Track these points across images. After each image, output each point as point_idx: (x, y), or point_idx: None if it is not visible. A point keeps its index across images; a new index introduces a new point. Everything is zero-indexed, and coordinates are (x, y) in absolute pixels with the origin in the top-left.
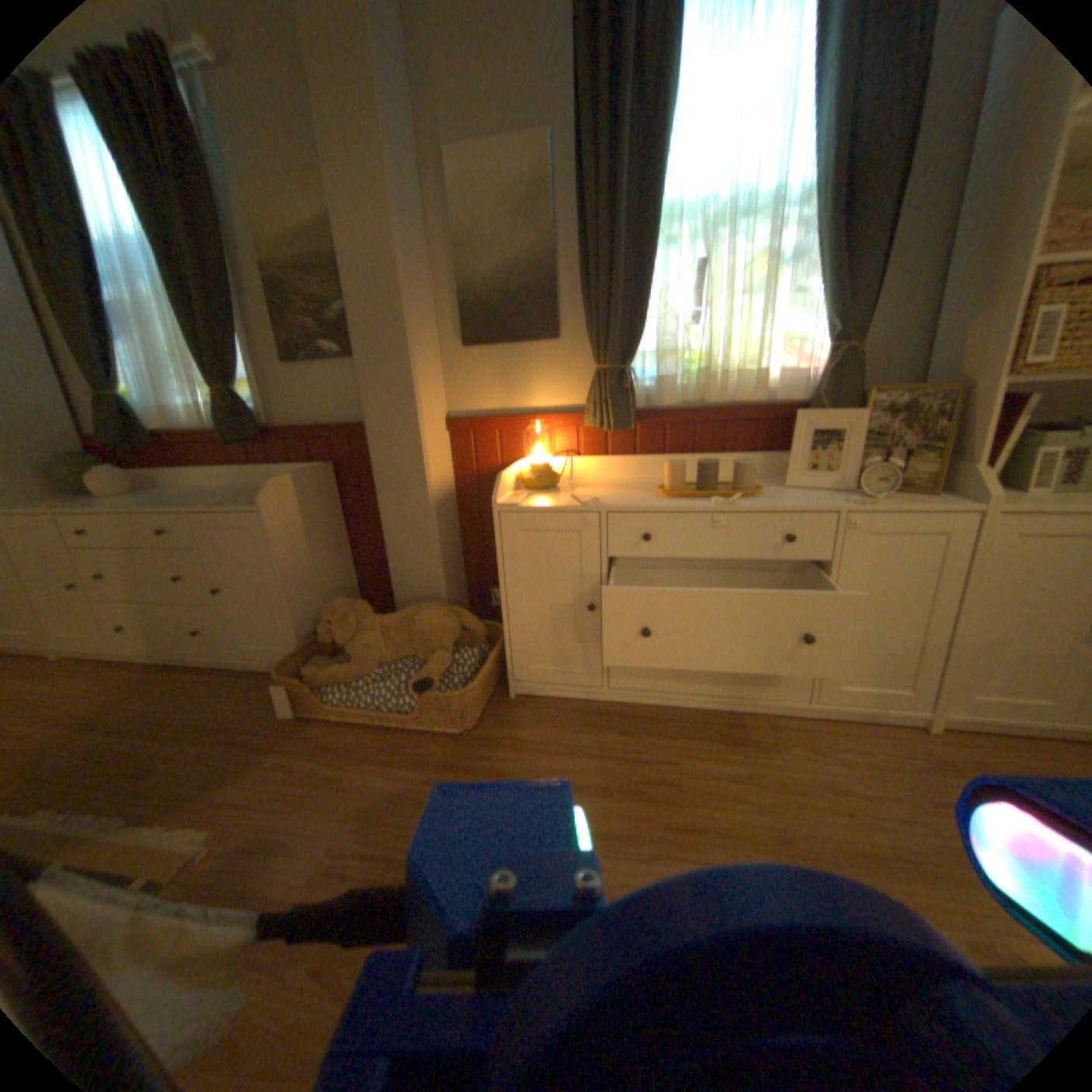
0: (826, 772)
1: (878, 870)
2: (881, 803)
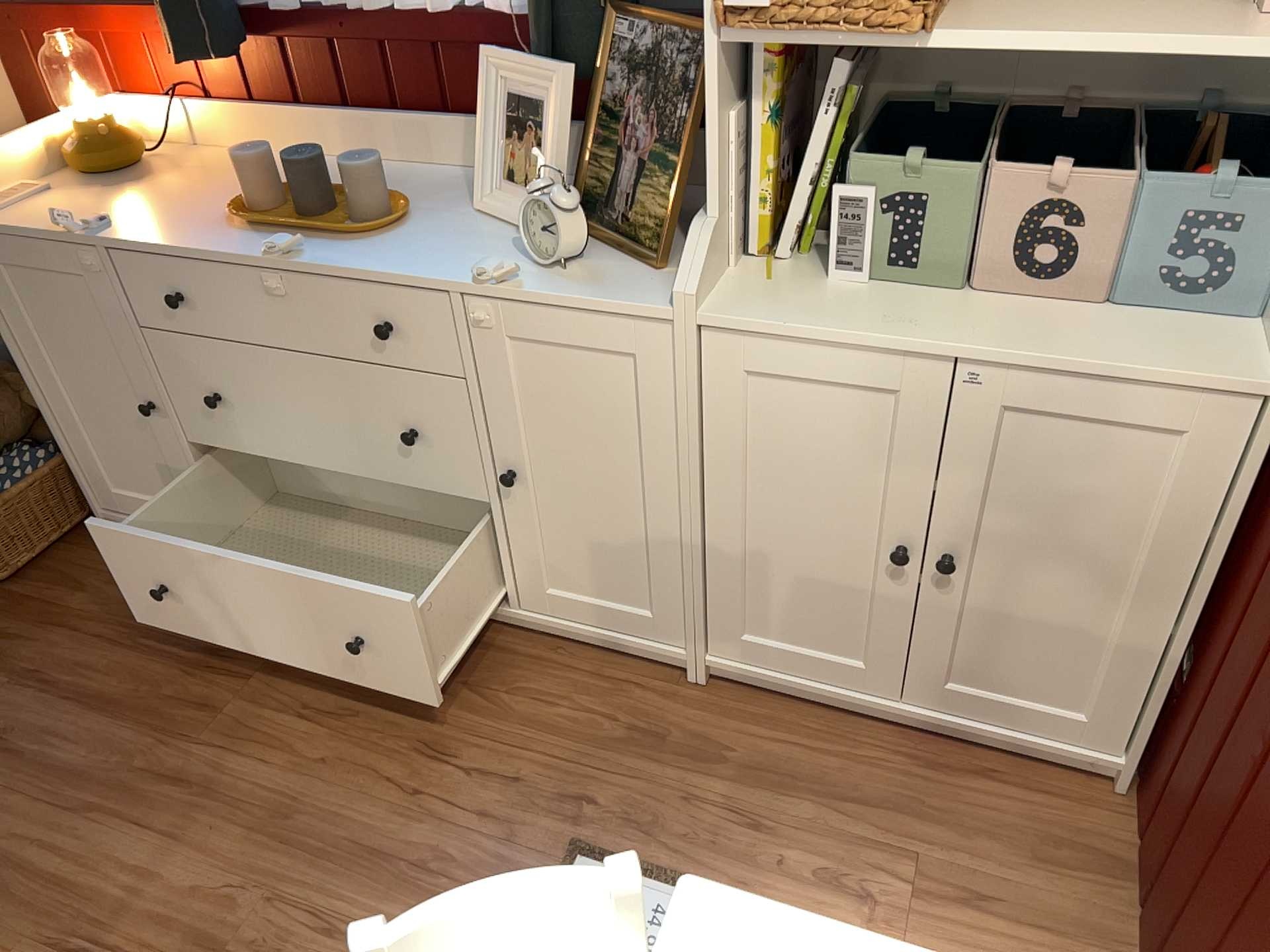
0: (462, 714)
1: (376, 862)
2: (488, 773)
